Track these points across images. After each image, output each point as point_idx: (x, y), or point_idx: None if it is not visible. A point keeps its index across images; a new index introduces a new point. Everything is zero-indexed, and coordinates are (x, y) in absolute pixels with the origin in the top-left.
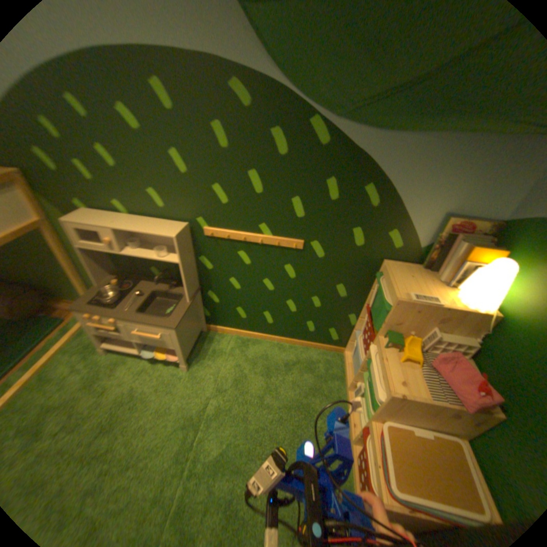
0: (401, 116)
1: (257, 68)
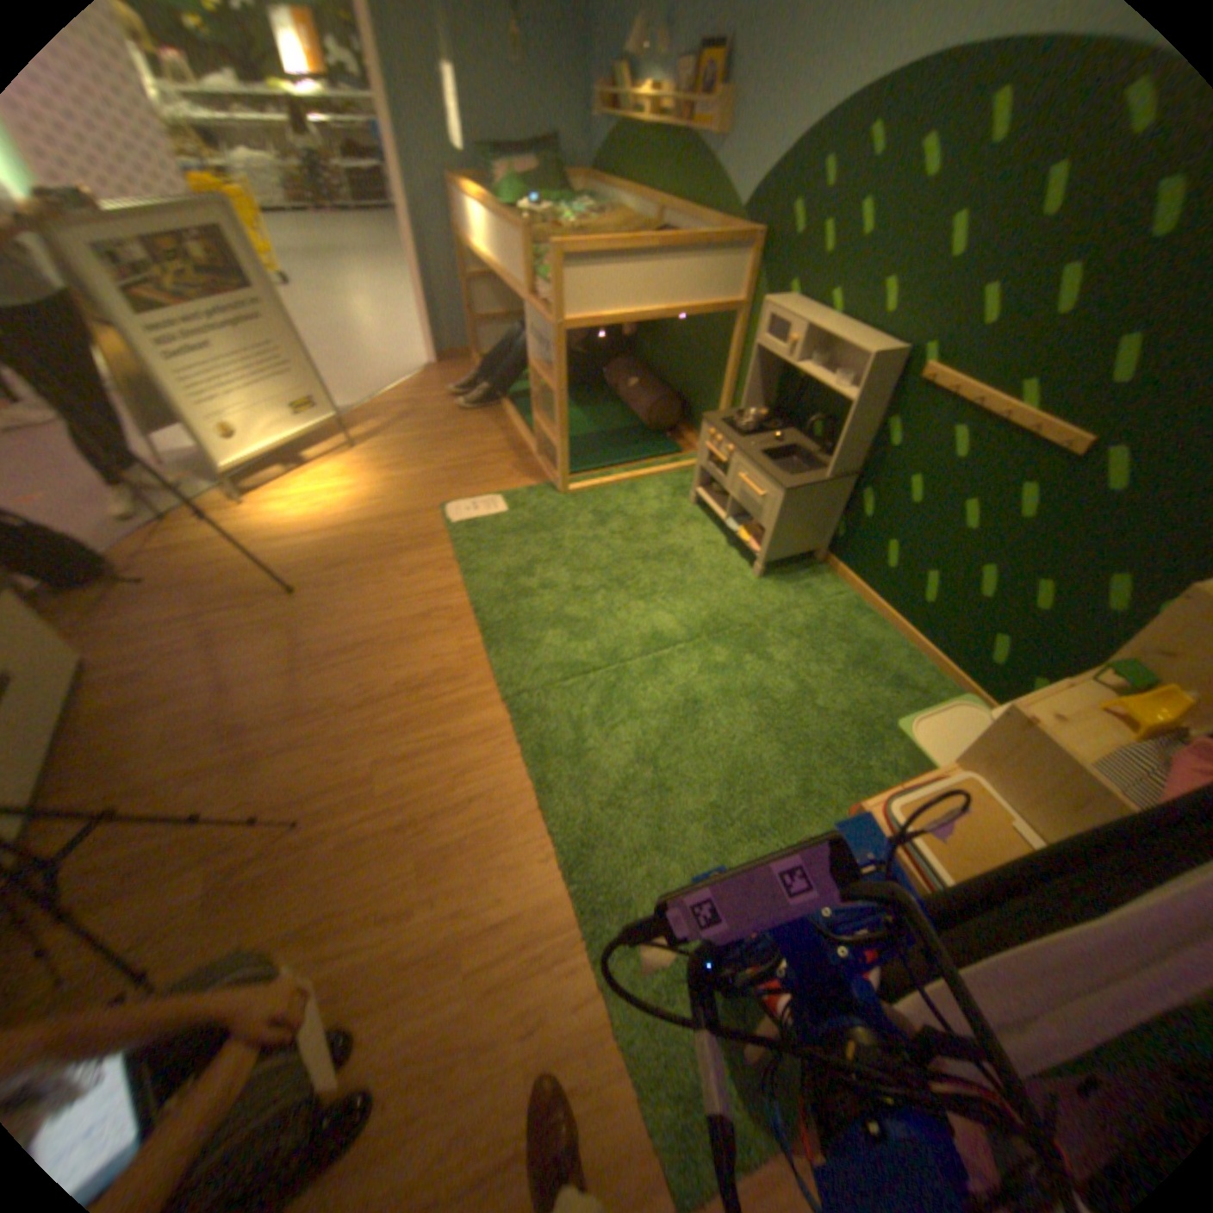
0: None
1: None
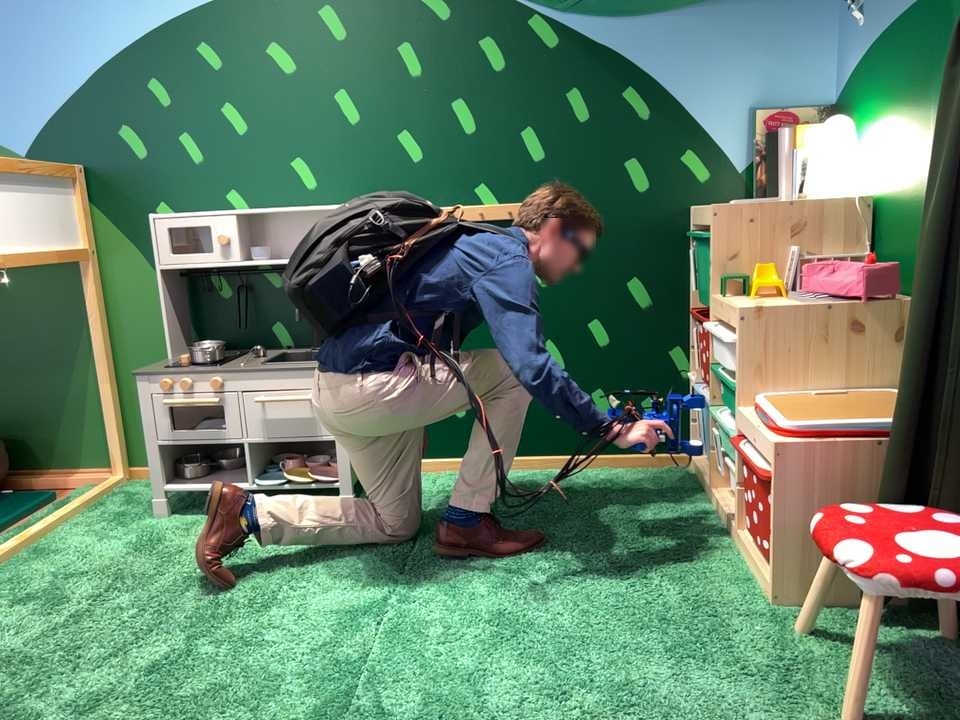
0: None
1: None
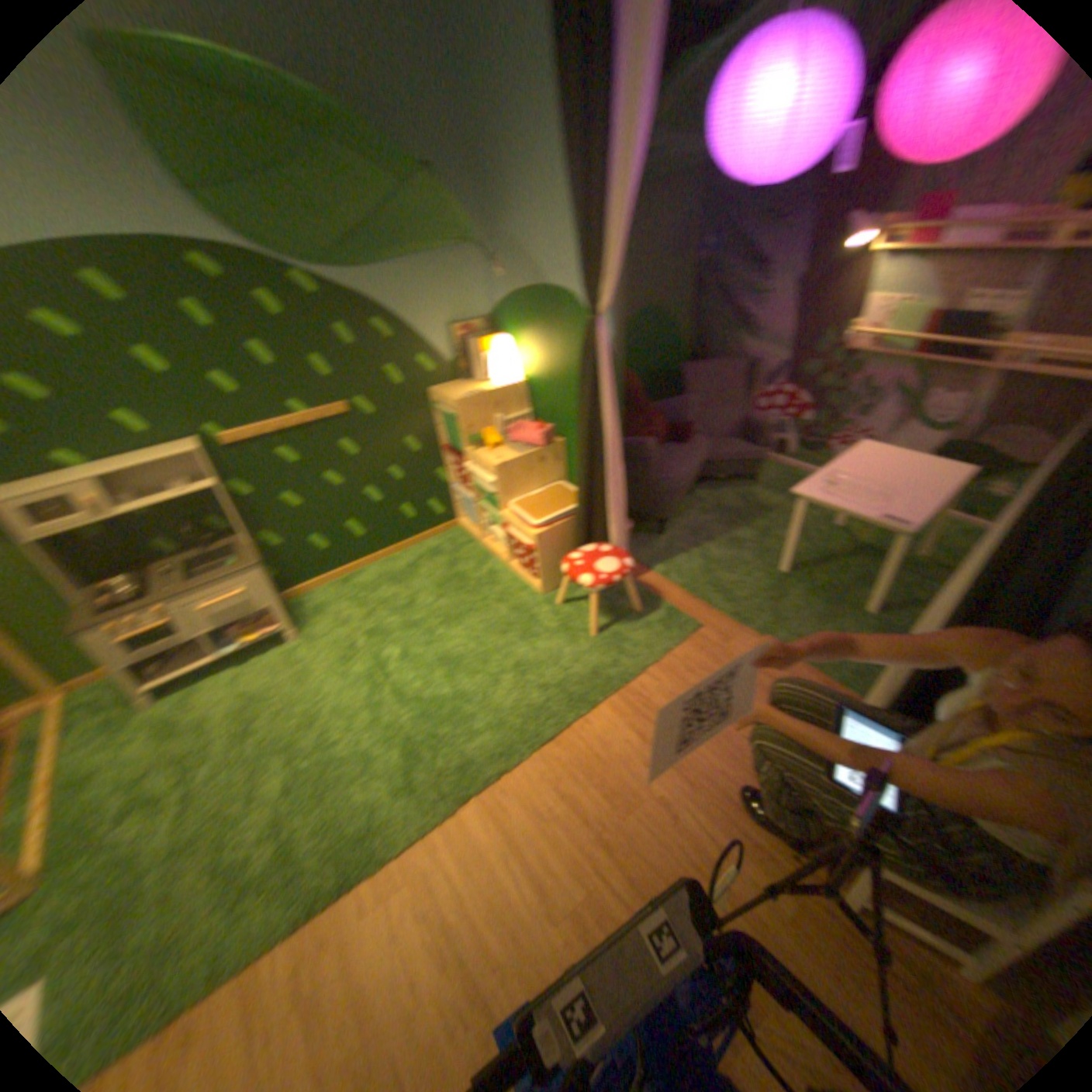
0: (361, 254)
1: (208, 240)
